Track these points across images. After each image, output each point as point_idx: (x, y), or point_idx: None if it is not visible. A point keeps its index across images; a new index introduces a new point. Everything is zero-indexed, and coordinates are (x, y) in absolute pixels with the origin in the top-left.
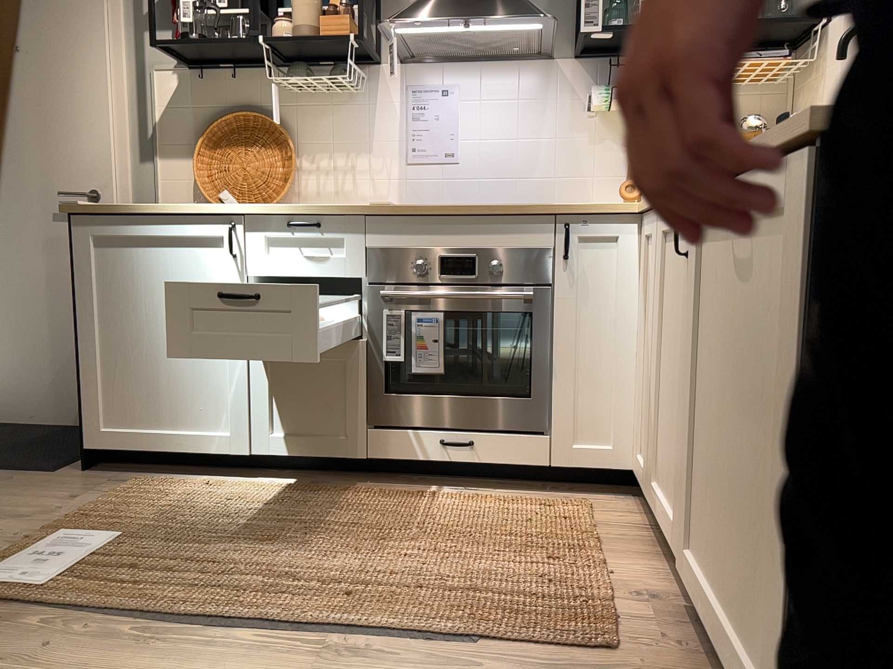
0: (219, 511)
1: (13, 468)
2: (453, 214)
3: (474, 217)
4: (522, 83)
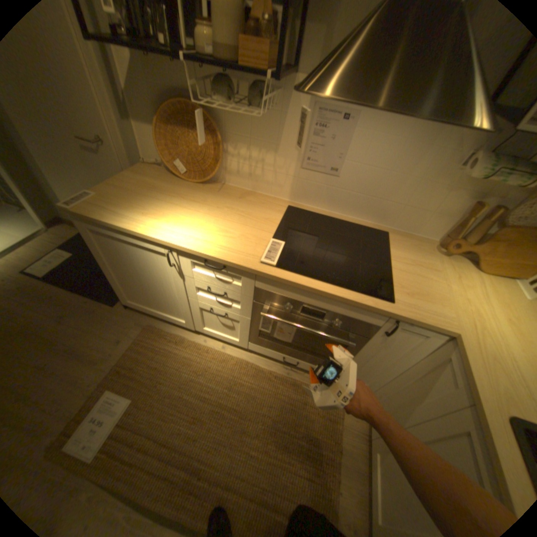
0: (176, 377)
1: (95, 299)
2: (318, 293)
3: (332, 298)
4: (420, 123)
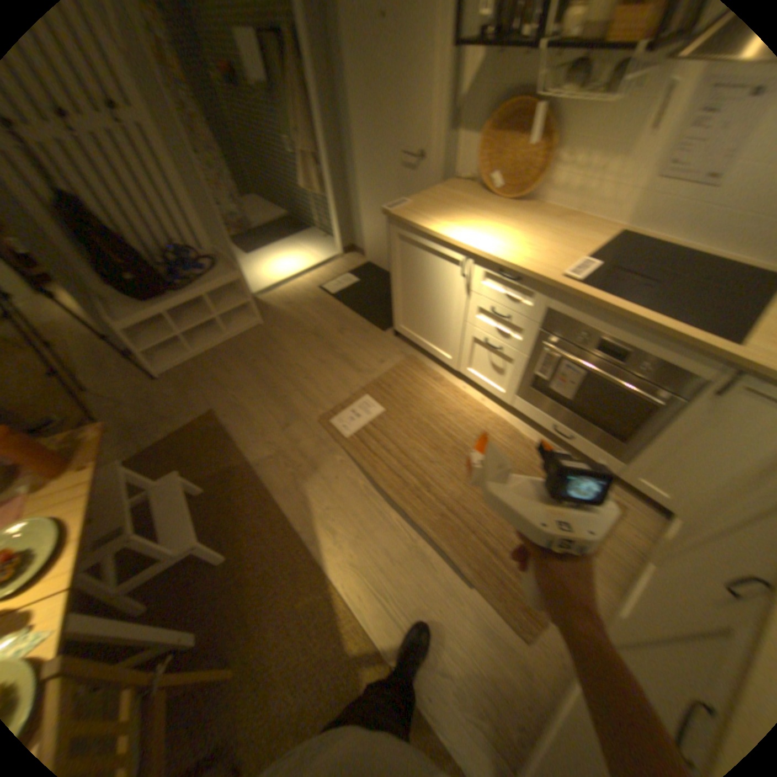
0: (429, 407)
1: (372, 322)
2: (627, 317)
3: (645, 327)
4: None
